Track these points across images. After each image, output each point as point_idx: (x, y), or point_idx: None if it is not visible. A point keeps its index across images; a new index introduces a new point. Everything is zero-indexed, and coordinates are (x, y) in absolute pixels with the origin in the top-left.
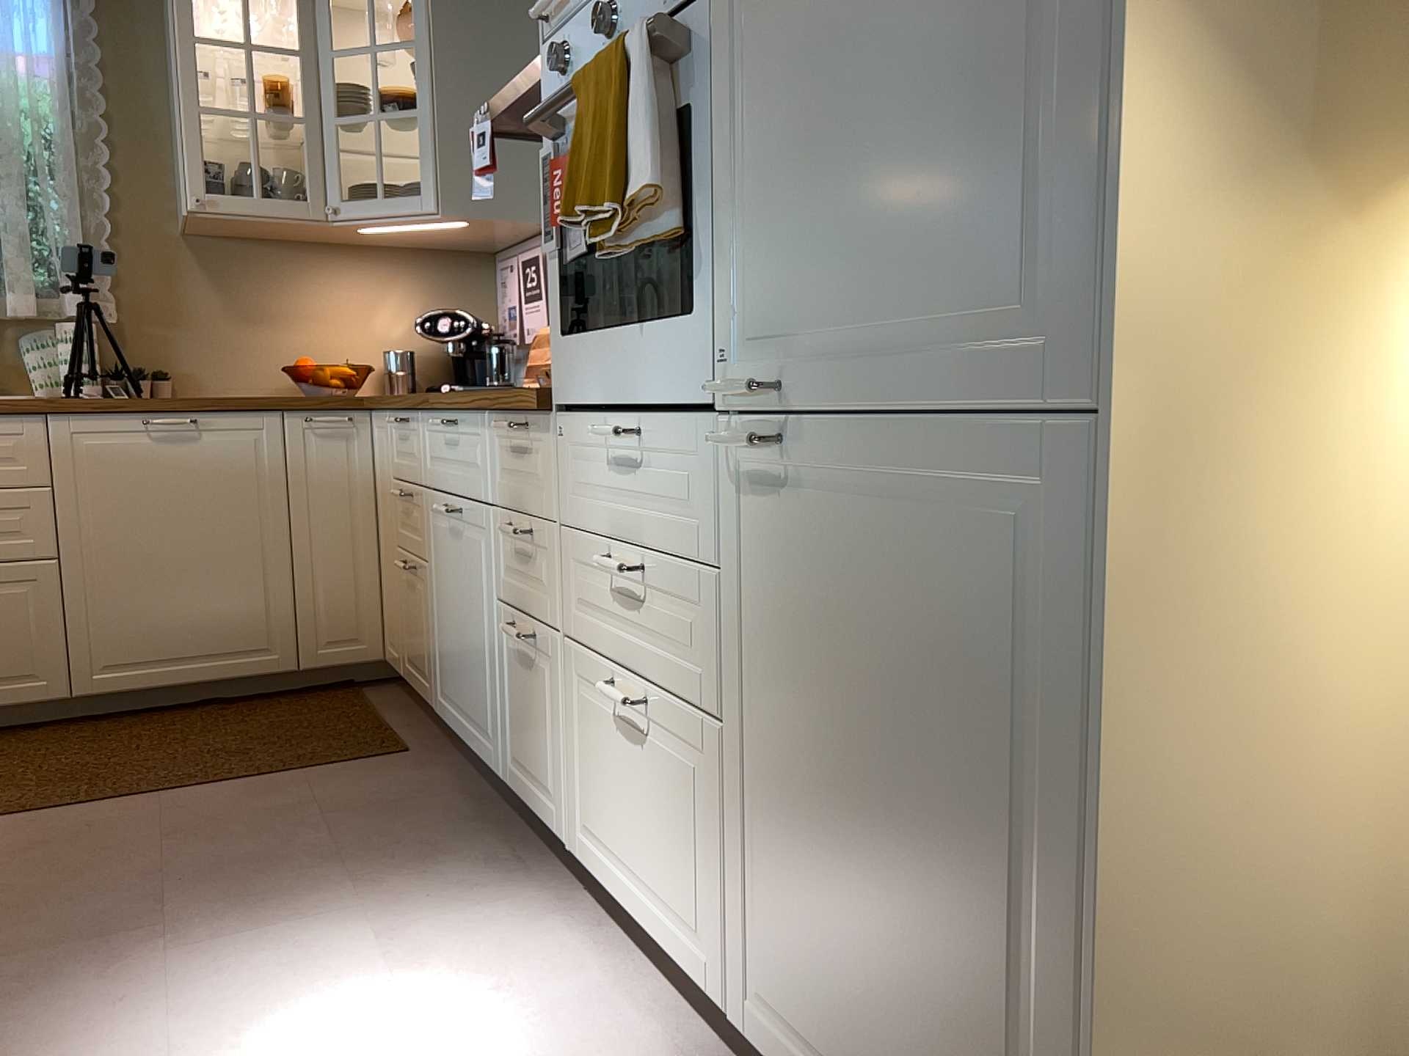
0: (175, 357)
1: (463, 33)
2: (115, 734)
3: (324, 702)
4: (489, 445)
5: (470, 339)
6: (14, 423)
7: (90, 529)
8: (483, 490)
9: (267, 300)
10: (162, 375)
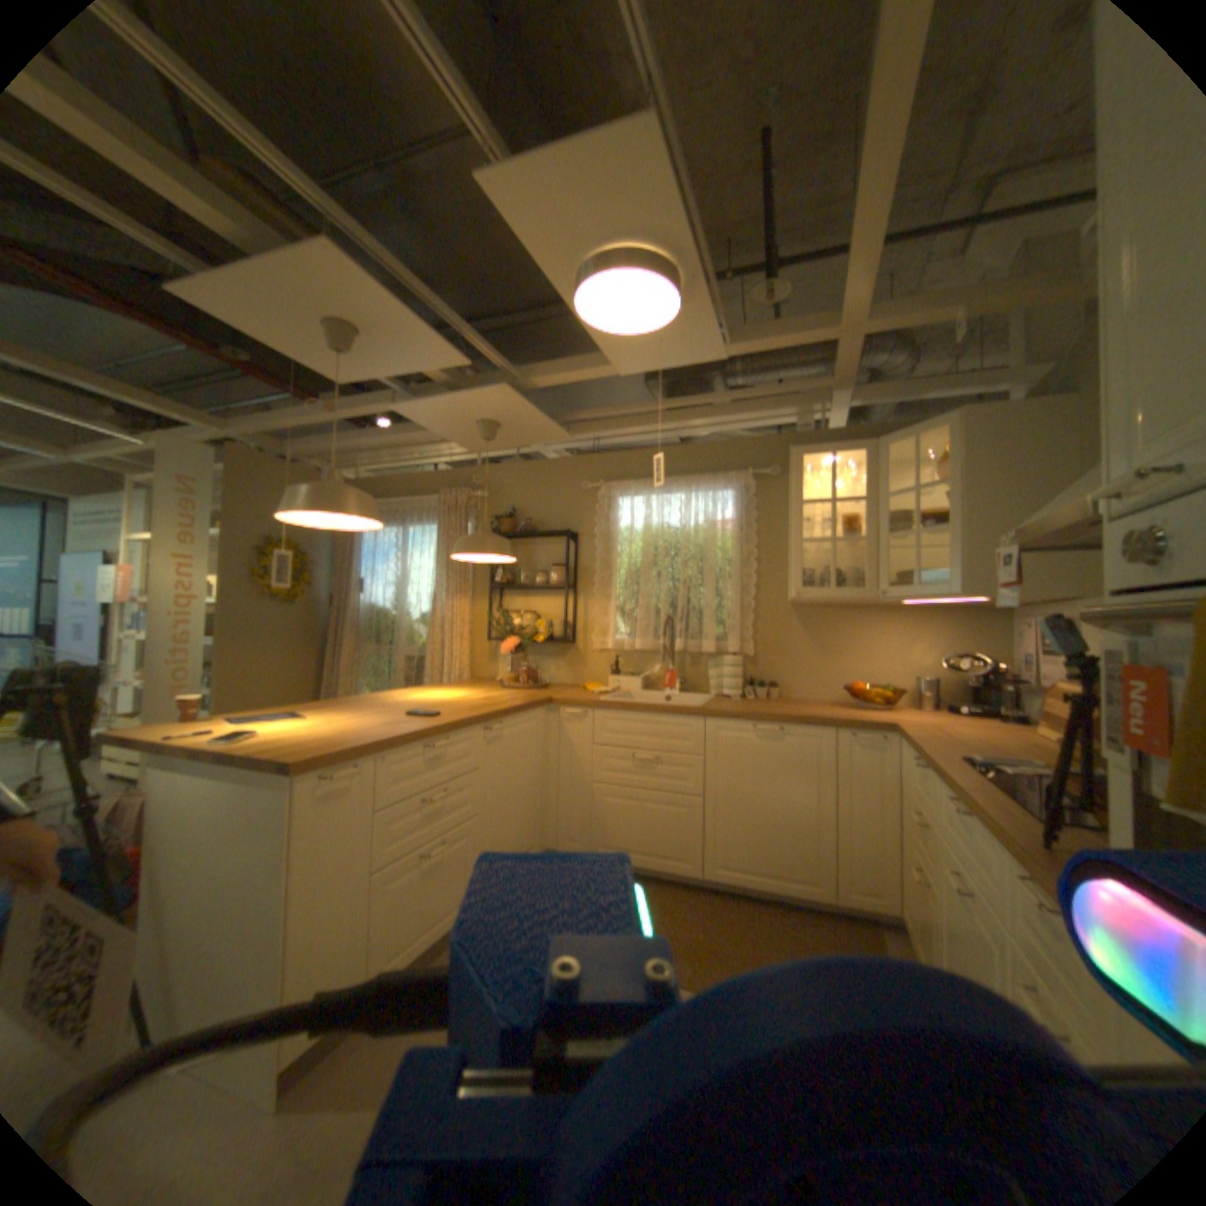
0: (782, 675)
1: (990, 467)
2: (721, 916)
3: (853, 940)
4: (1006, 874)
5: (989, 677)
6: (689, 720)
7: (720, 784)
8: (997, 908)
9: (839, 642)
10: (773, 686)
